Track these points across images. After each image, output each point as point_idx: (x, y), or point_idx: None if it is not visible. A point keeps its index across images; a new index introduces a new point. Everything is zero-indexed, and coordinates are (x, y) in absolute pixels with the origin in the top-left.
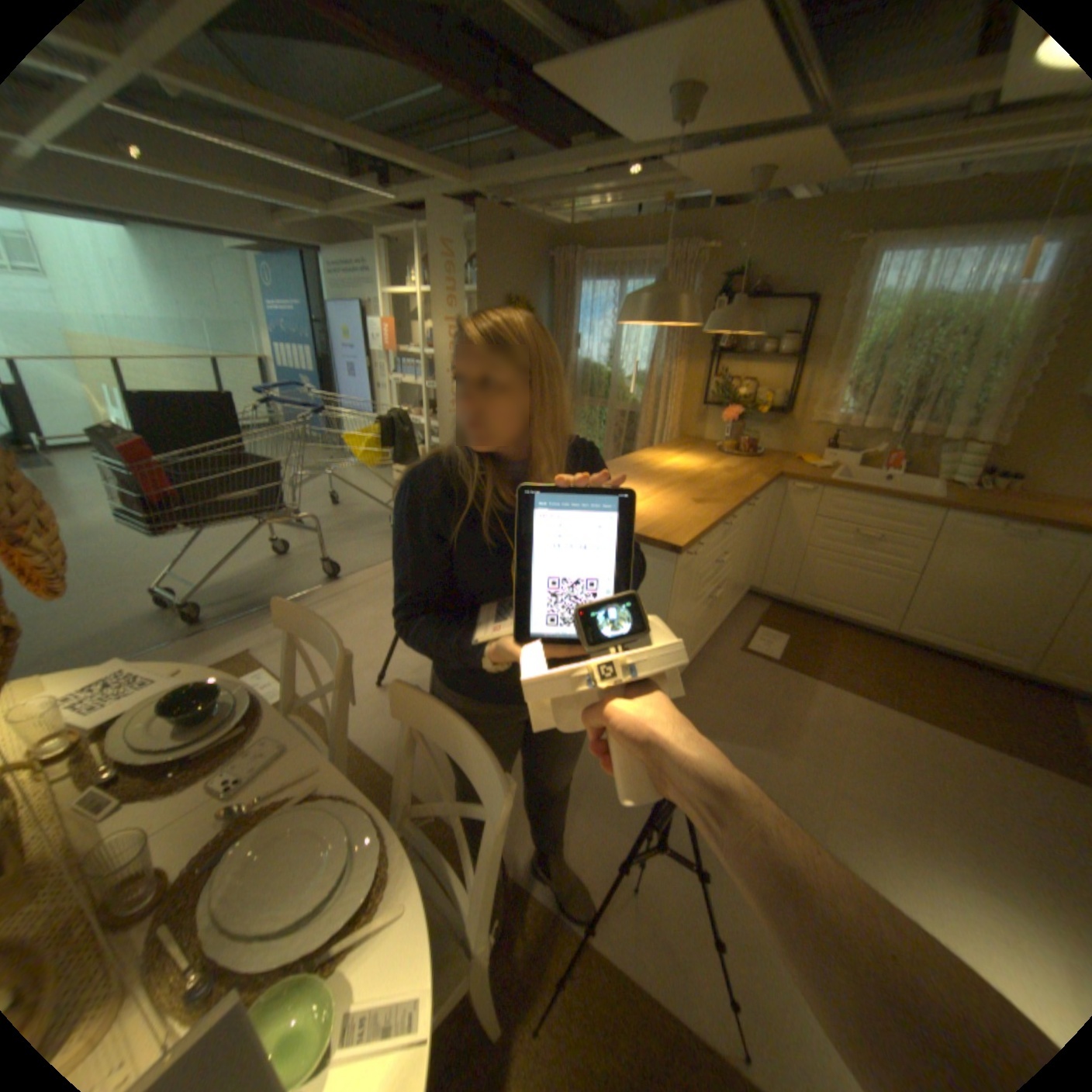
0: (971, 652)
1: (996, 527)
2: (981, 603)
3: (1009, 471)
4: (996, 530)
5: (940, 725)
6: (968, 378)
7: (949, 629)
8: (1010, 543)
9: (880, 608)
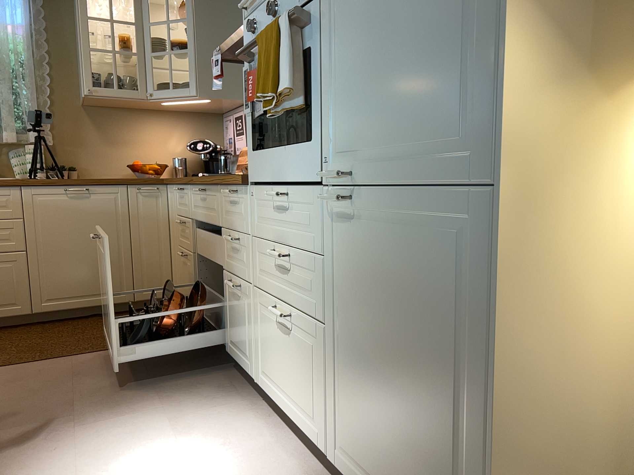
0: (91, 302)
1: (60, 193)
2: (79, 258)
3: (65, 166)
4: (61, 196)
5: (76, 353)
6: (1, 92)
7: (68, 290)
8: (75, 204)
9: (6, 297)
